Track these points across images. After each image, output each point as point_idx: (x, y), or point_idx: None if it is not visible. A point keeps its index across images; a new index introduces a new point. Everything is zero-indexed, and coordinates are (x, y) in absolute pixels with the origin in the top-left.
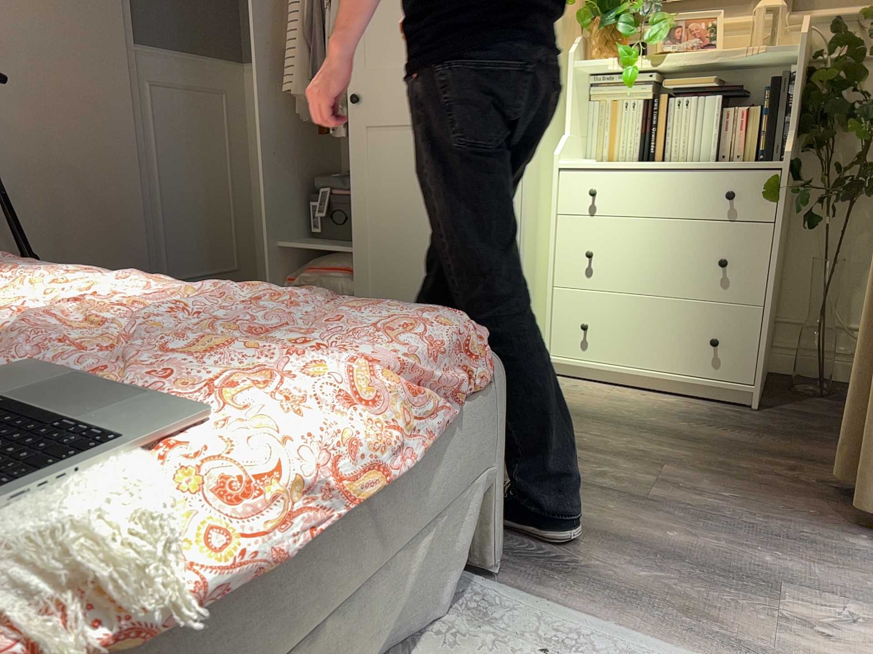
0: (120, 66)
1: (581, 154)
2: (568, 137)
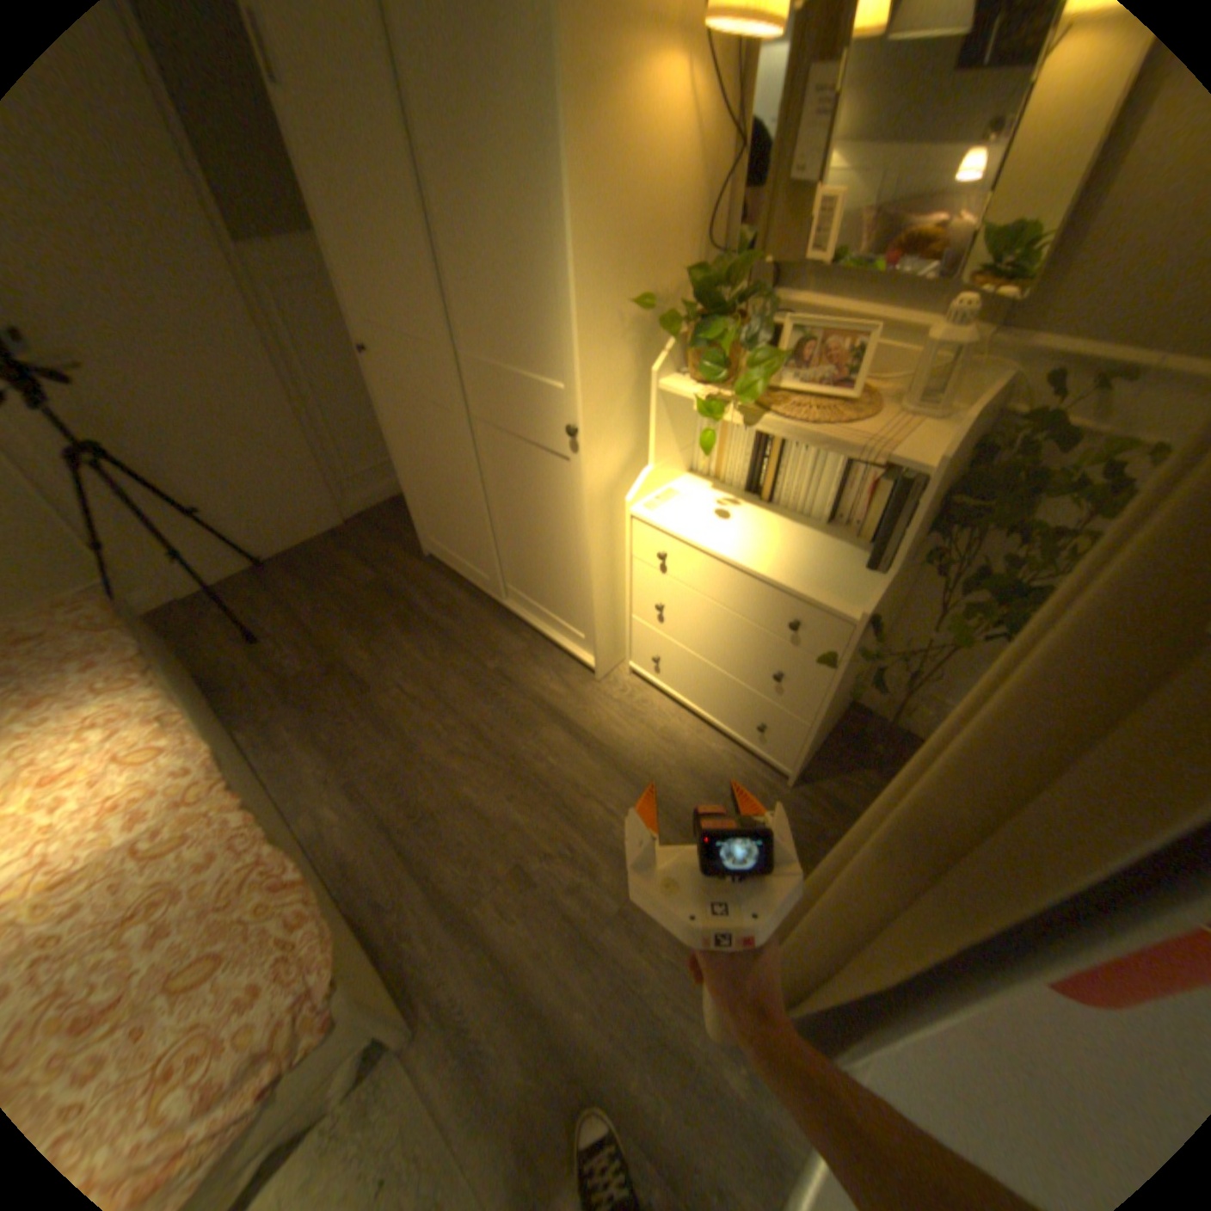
0: (218, 282)
1: (680, 469)
2: (650, 472)
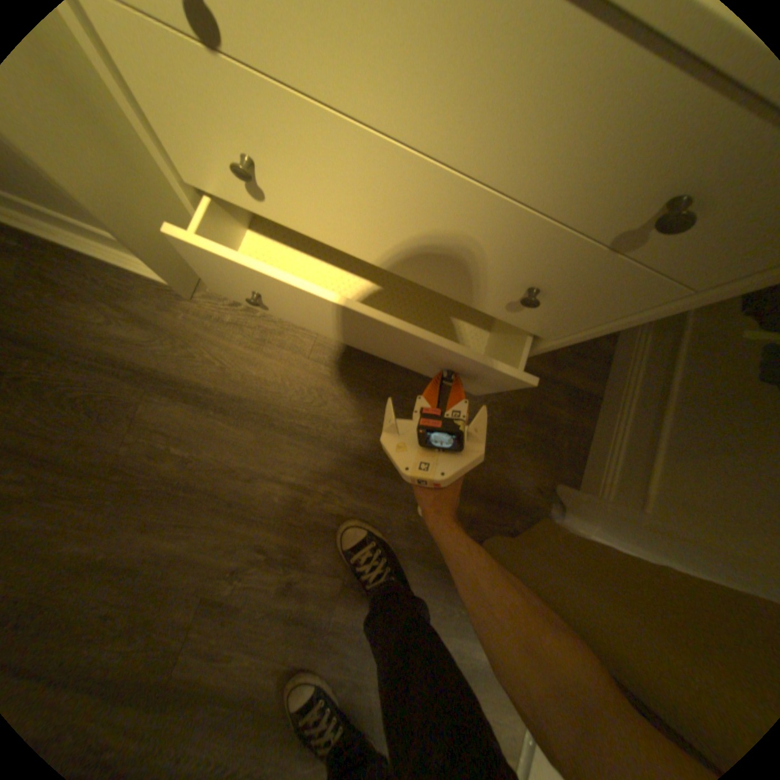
0: None
1: None
2: None
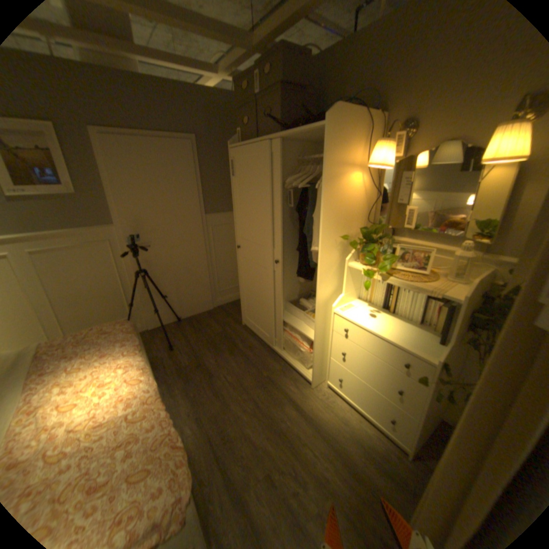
0: (198, 224)
1: (355, 297)
2: (343, 296)
